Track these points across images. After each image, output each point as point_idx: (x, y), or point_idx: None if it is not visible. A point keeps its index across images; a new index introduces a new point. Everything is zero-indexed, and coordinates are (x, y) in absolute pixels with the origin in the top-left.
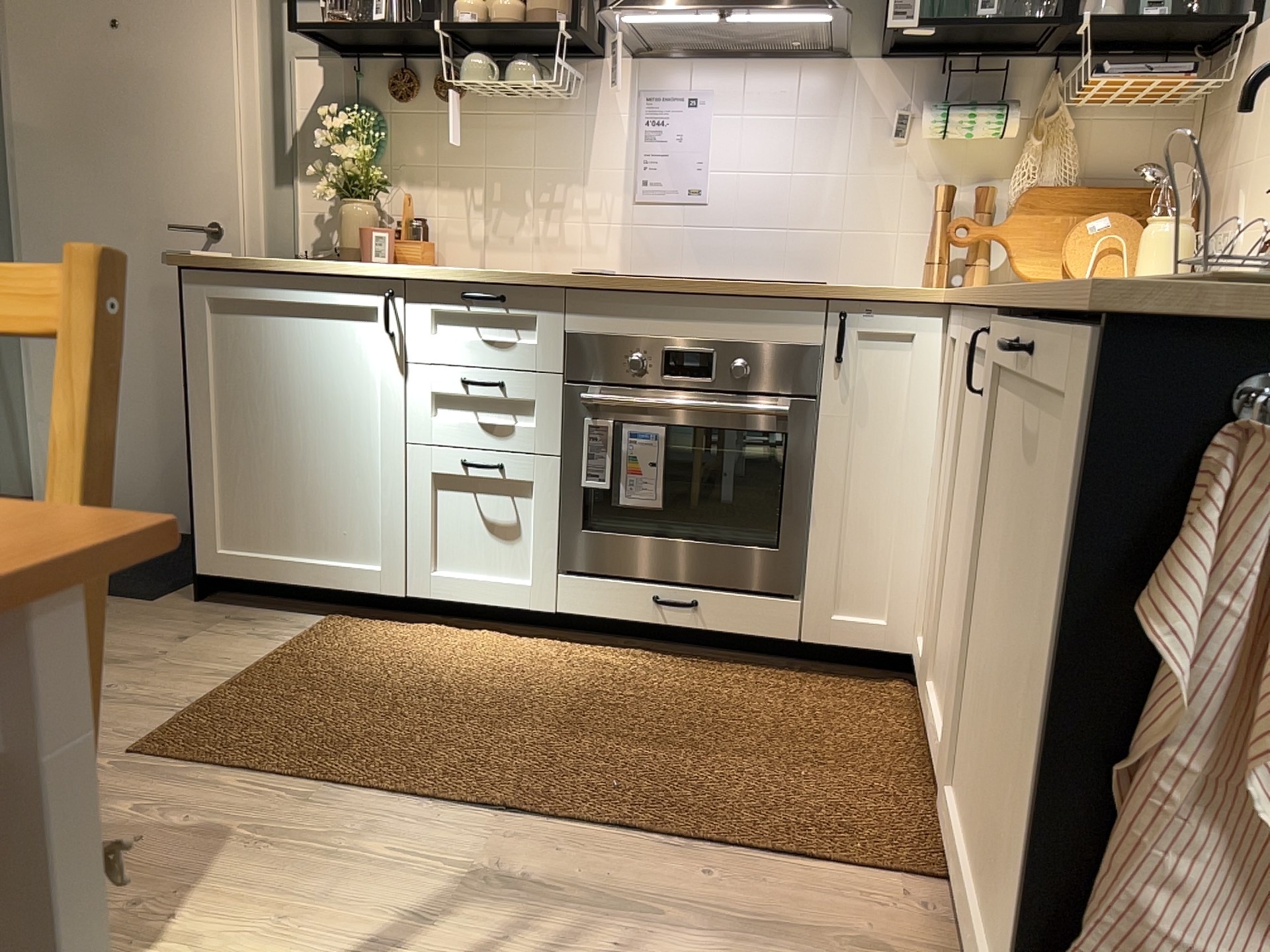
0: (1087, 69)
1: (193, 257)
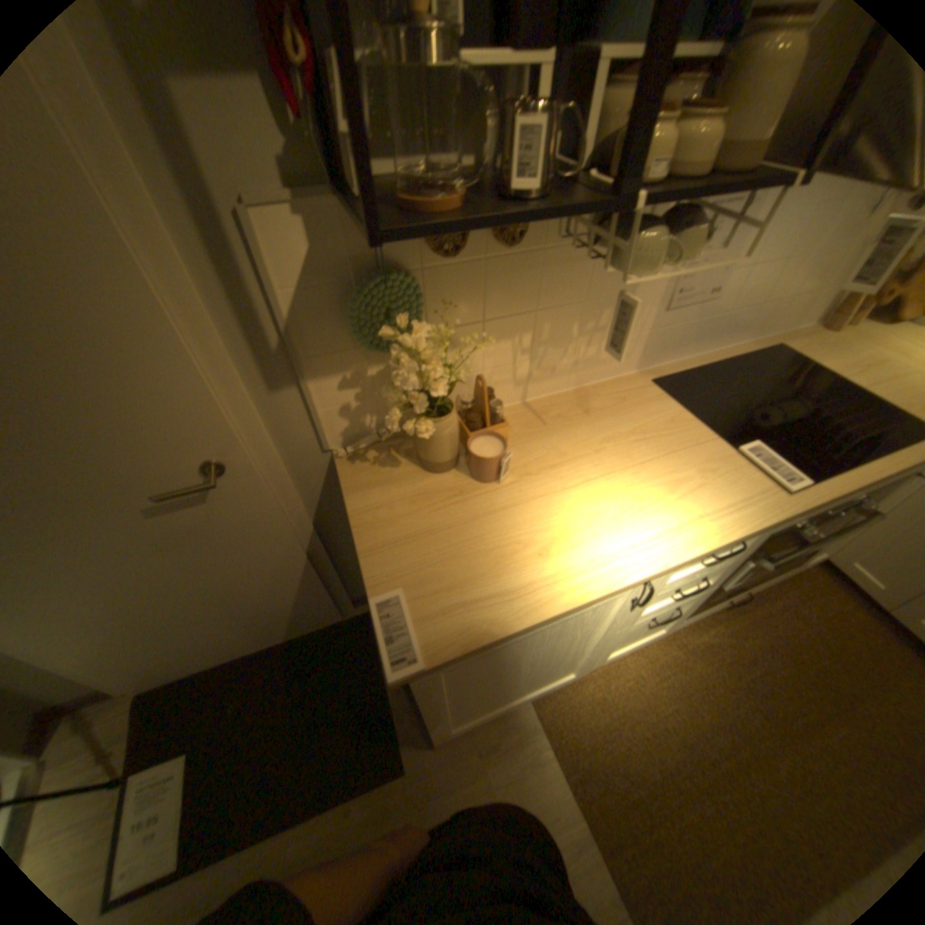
0: None
1: (426, 667)
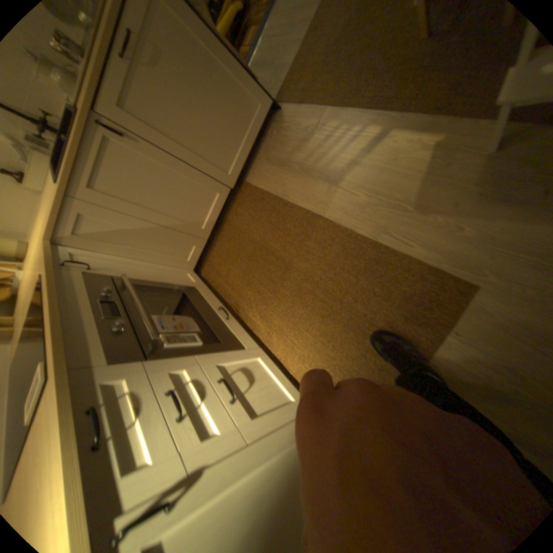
0: None
1: None
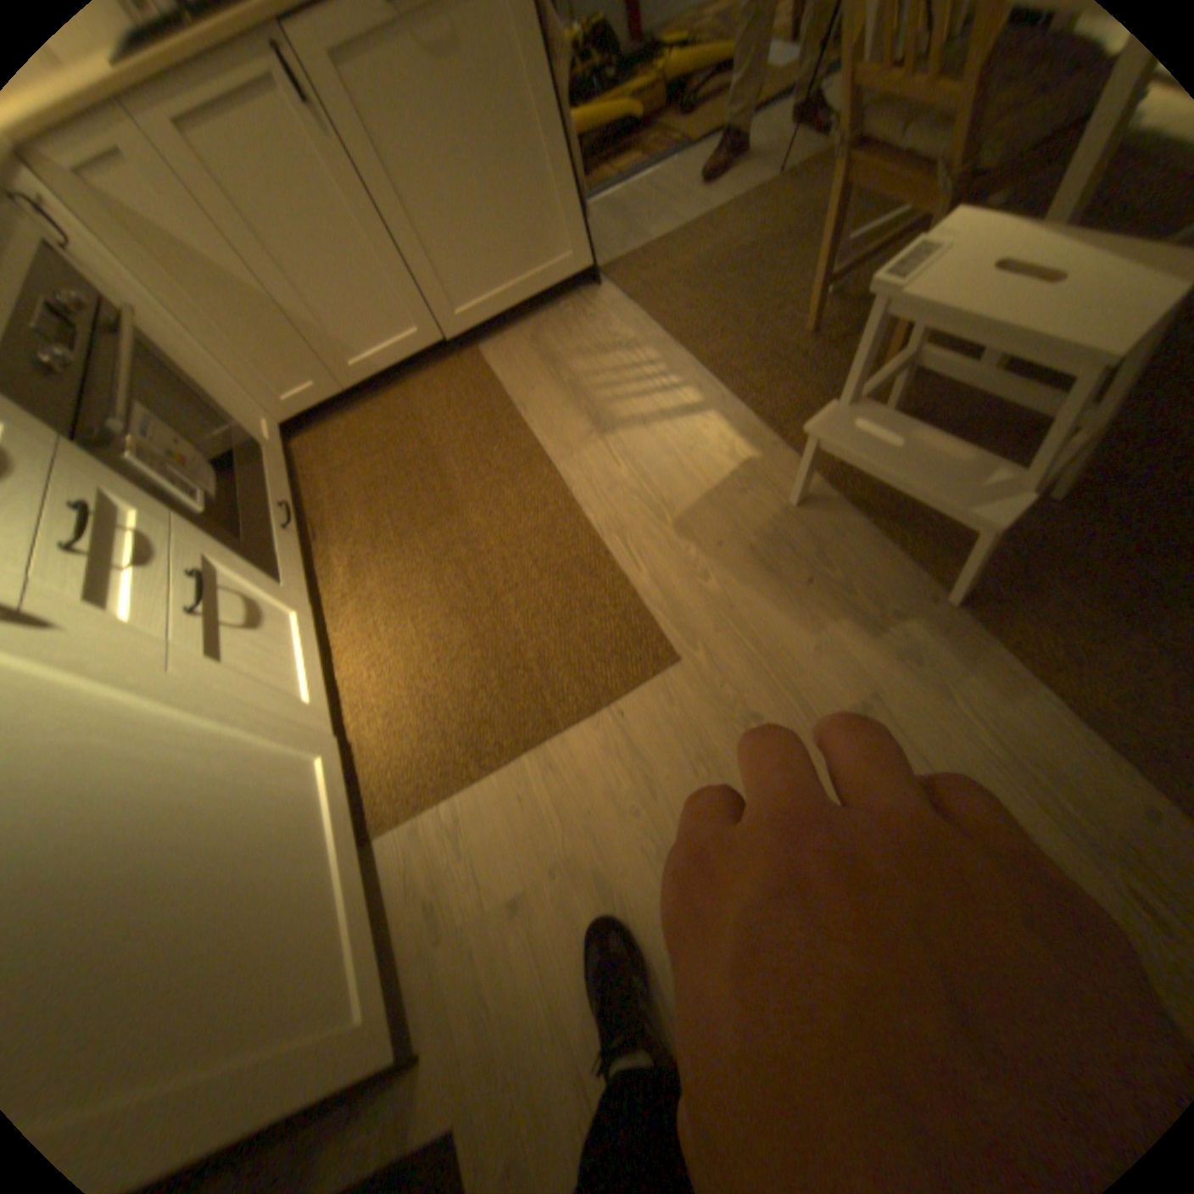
0: None
1: None
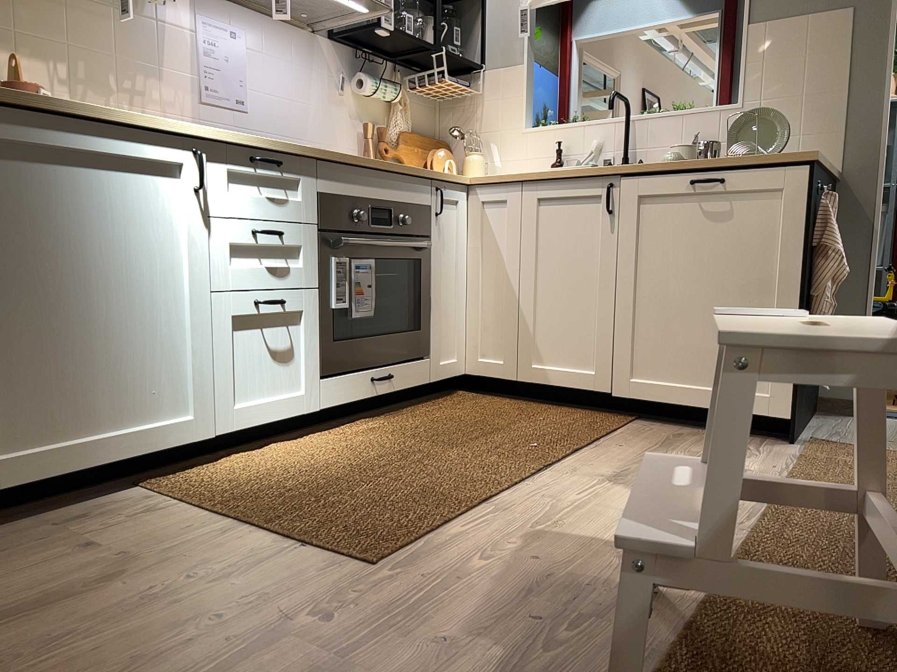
0: (445, 74)
1: None
